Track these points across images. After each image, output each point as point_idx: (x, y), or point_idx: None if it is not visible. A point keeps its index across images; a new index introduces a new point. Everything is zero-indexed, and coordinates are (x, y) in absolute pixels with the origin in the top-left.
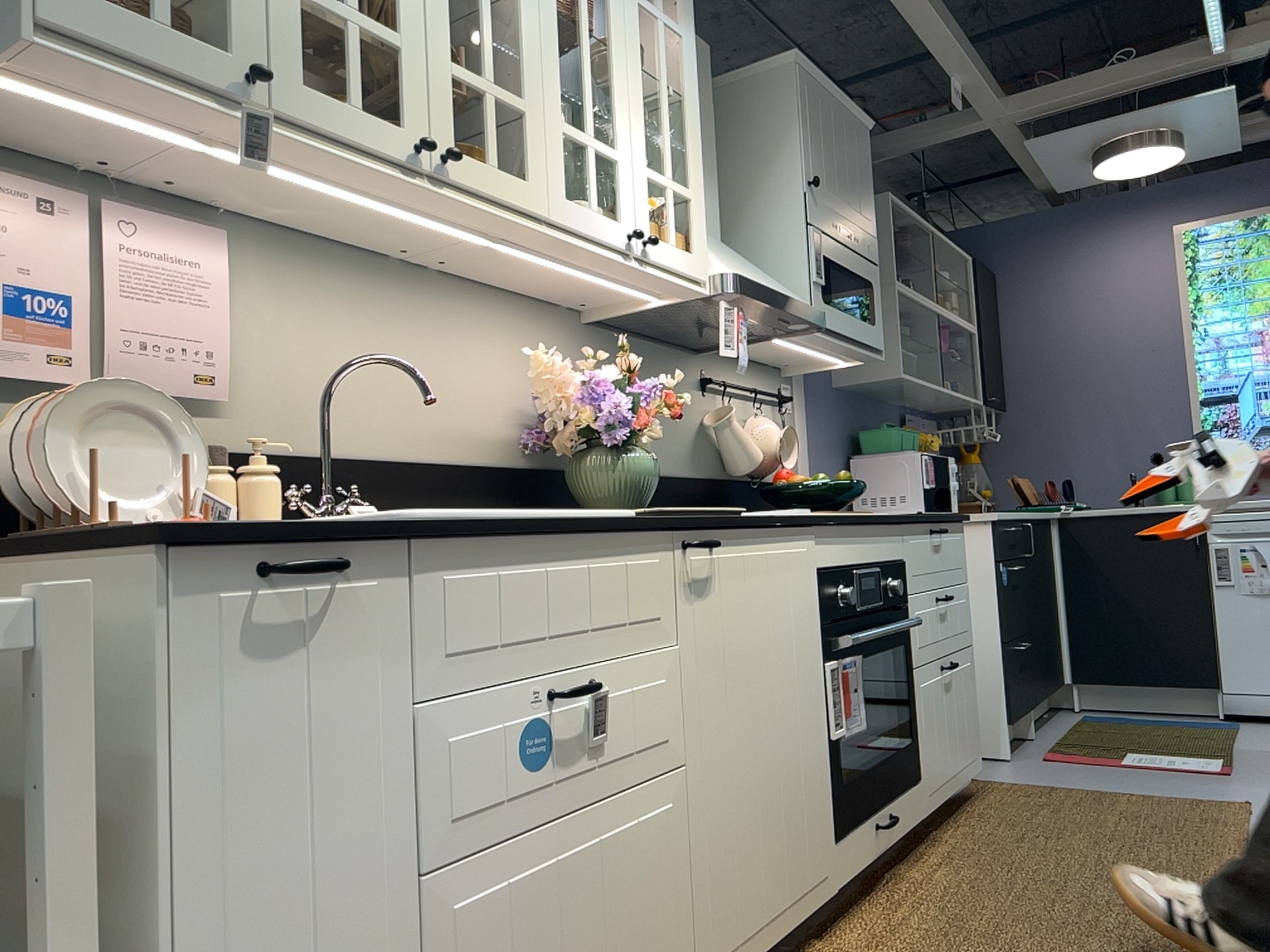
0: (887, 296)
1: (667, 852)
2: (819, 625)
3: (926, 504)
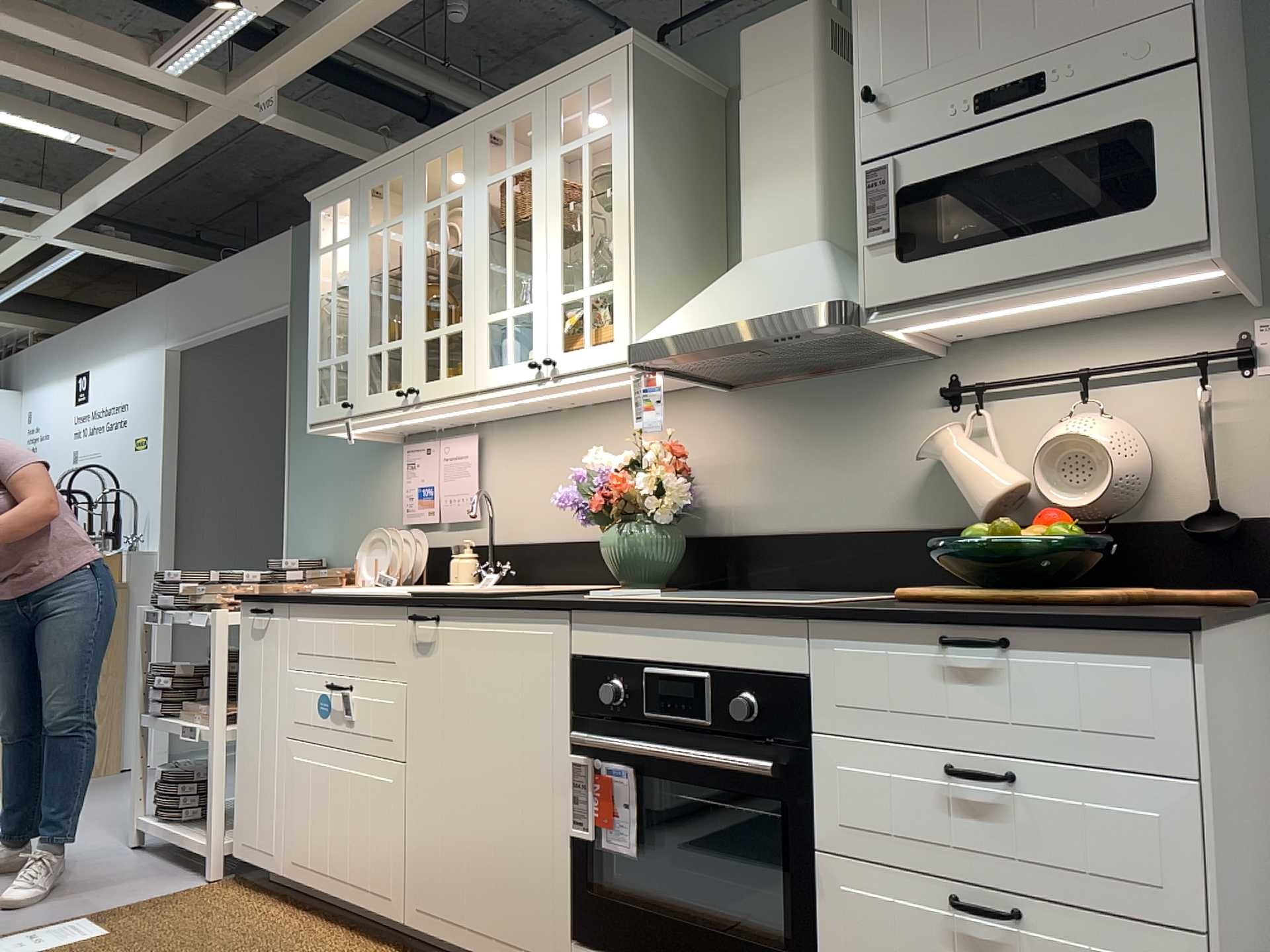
0: None
1: (387, 807)
2: (574, 713)
3: None
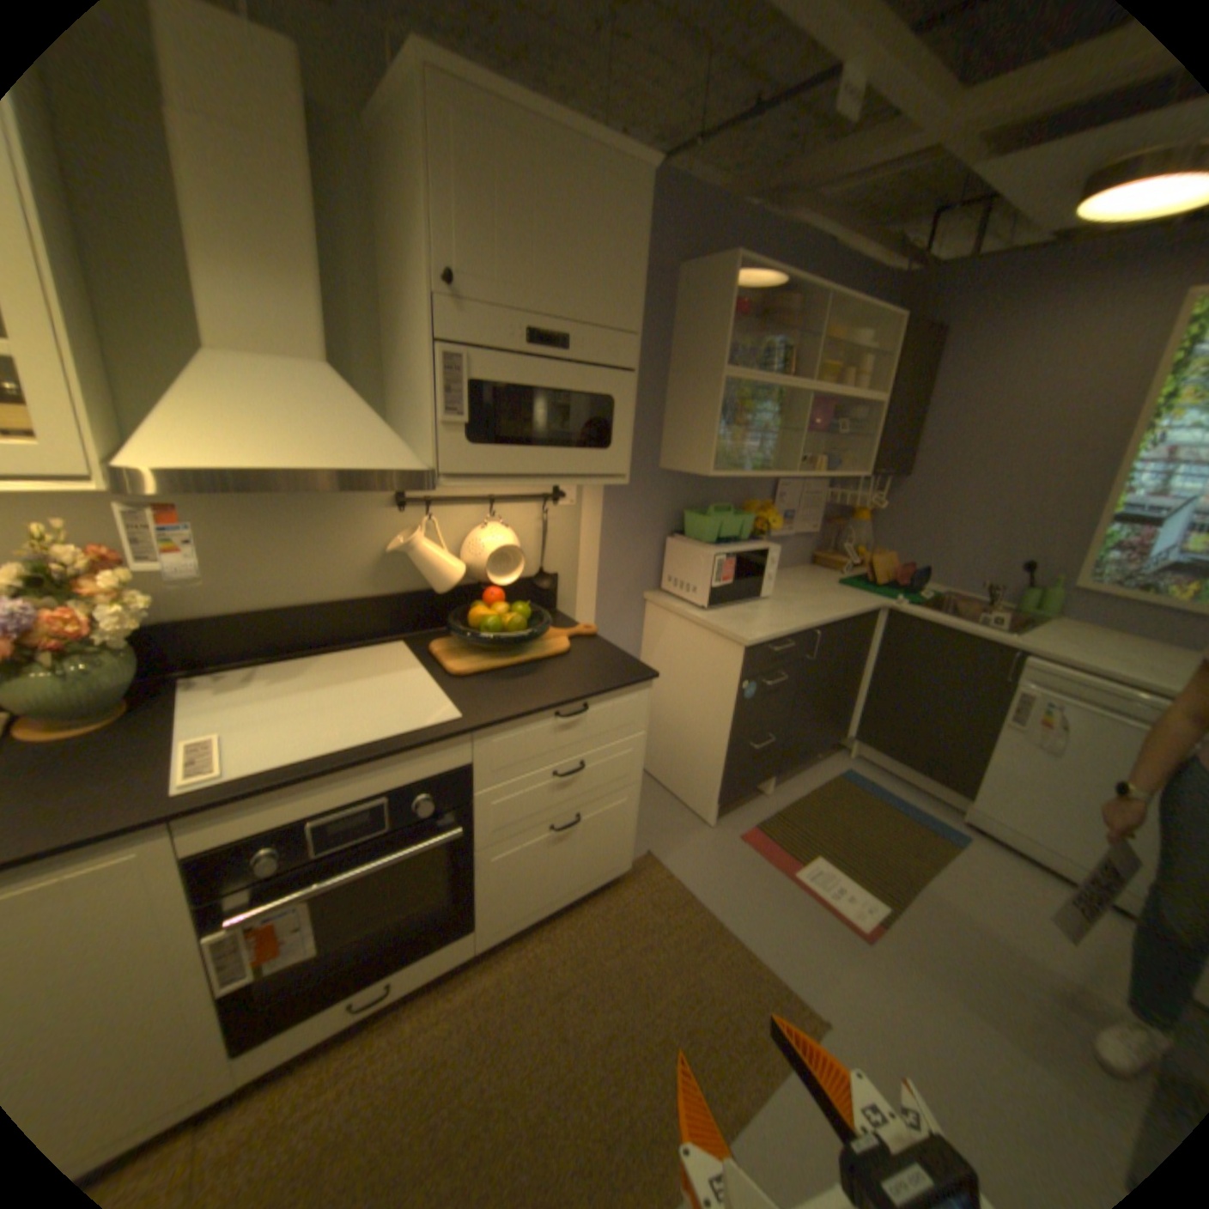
0: (712, 380)
1: None
2: (193, 903)
3: (710, 600)
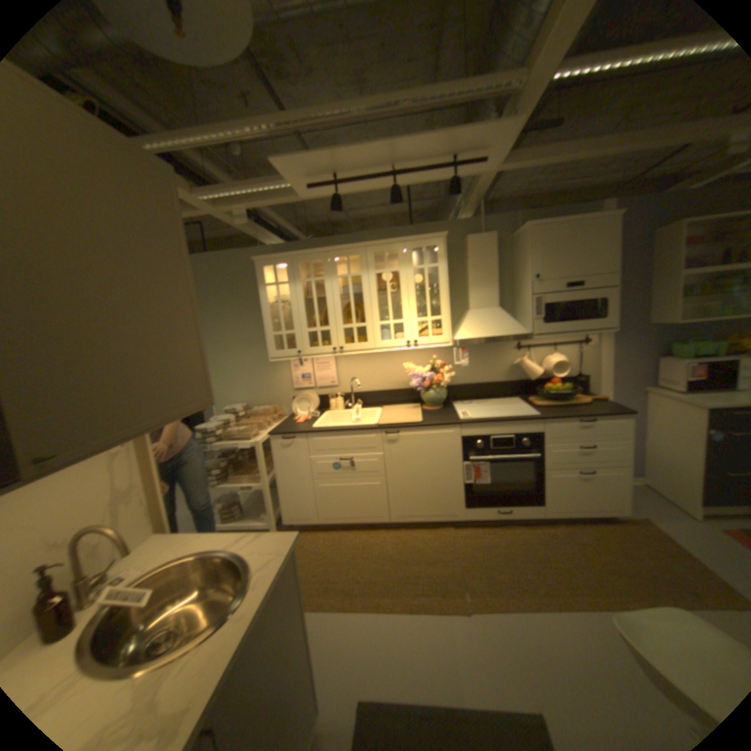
0: (676, 278)
1: (379, 491)
2: (463, 451)
3: (690, 388)
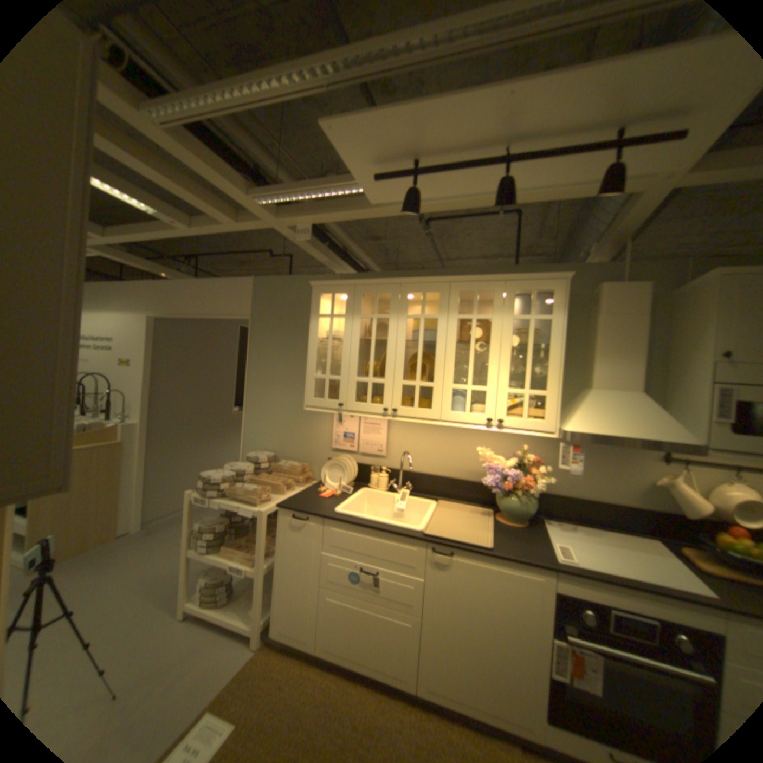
0: None
1: (406, 638)
2: (555, 619)
3: None
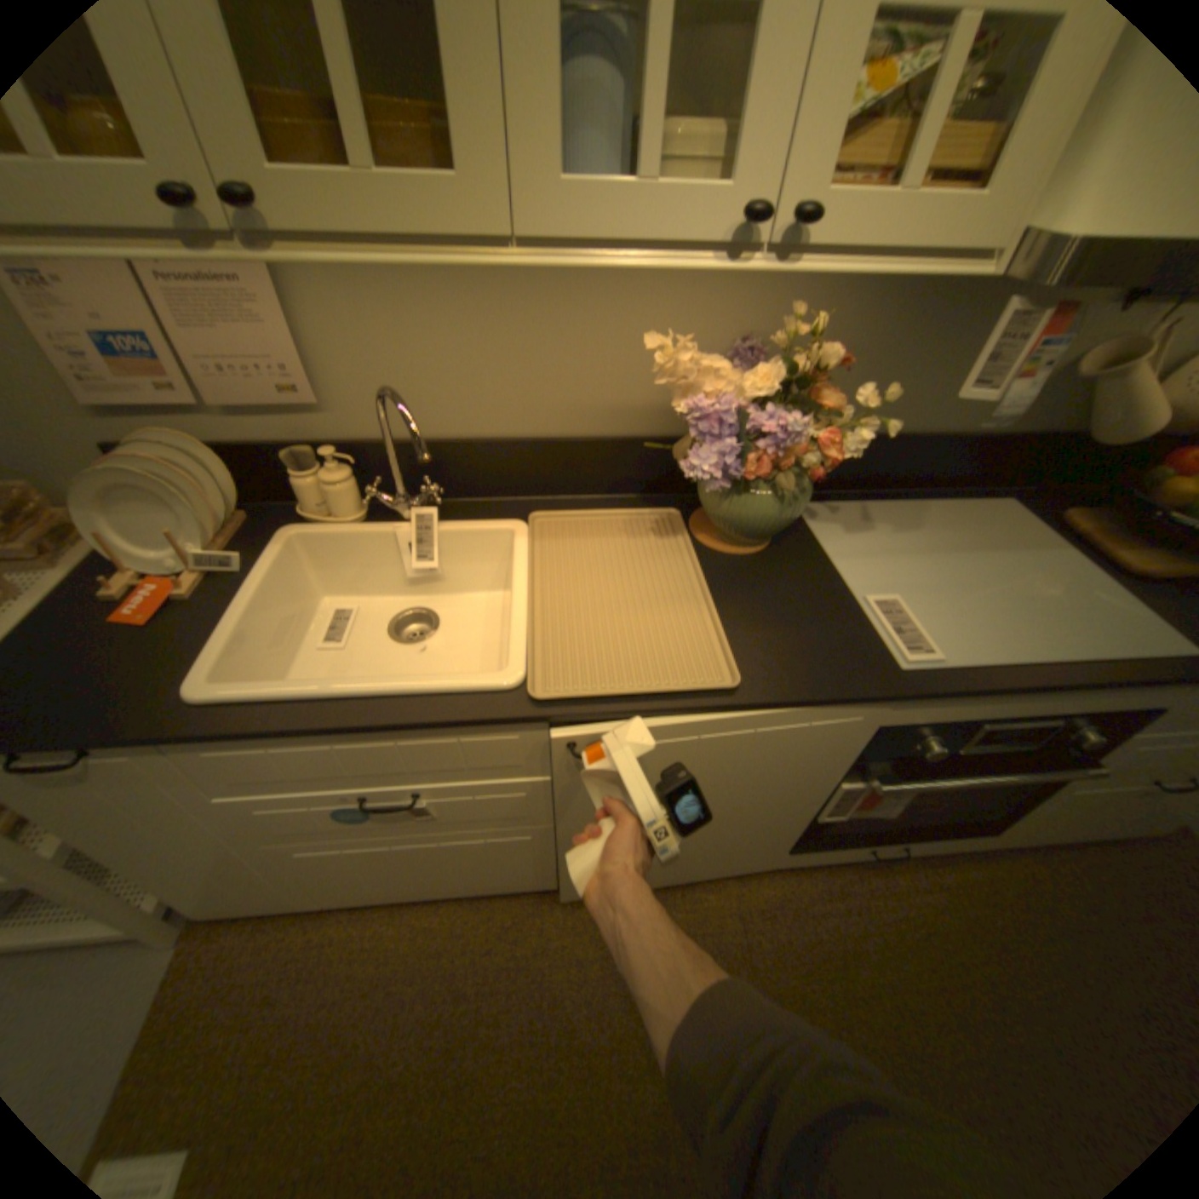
0: None
1: (524, 851)
2: (853, 758)
3: None
